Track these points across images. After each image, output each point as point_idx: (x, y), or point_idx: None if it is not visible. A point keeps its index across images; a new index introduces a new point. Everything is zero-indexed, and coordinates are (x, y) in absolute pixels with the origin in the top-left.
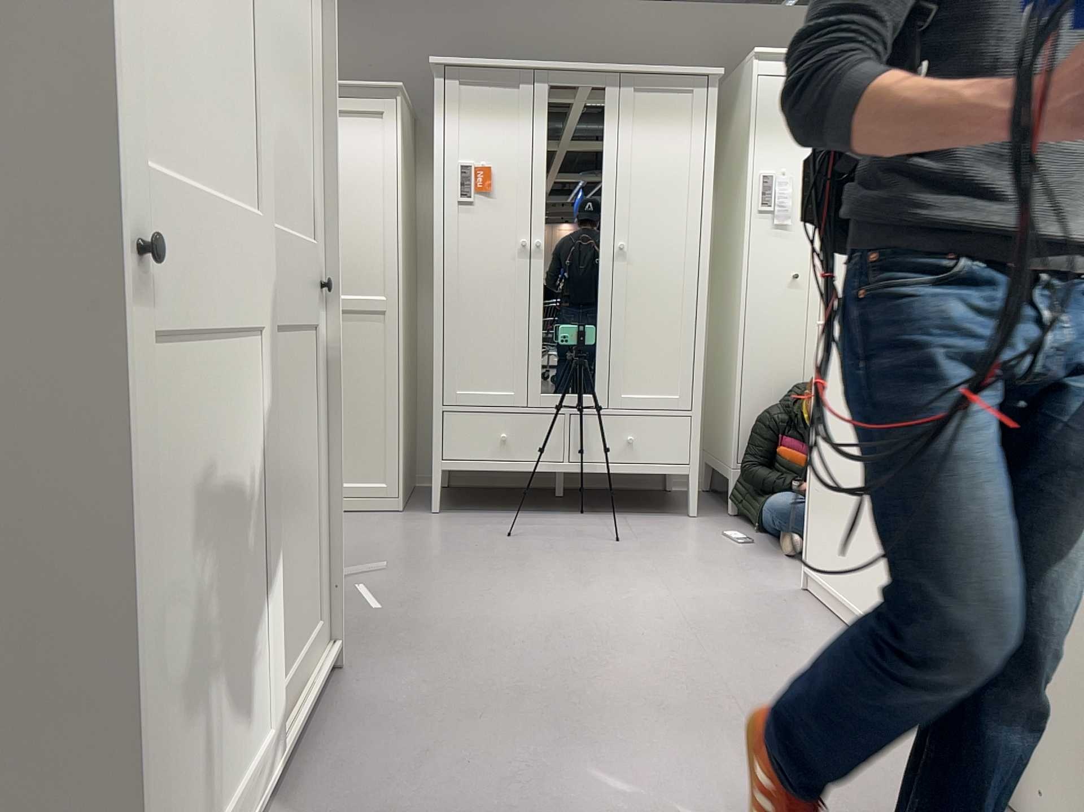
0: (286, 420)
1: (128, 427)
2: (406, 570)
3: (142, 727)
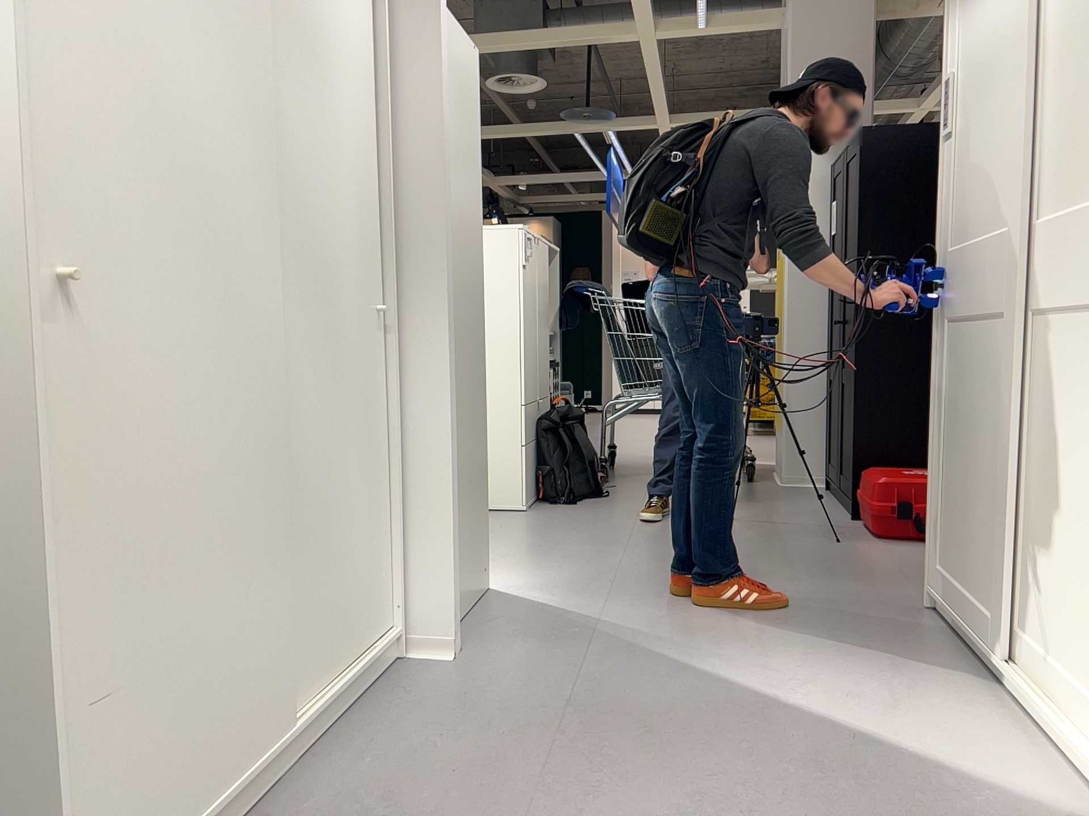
0: (1065, 399)
1: (936, 348)
2: None
3: (932, 466)
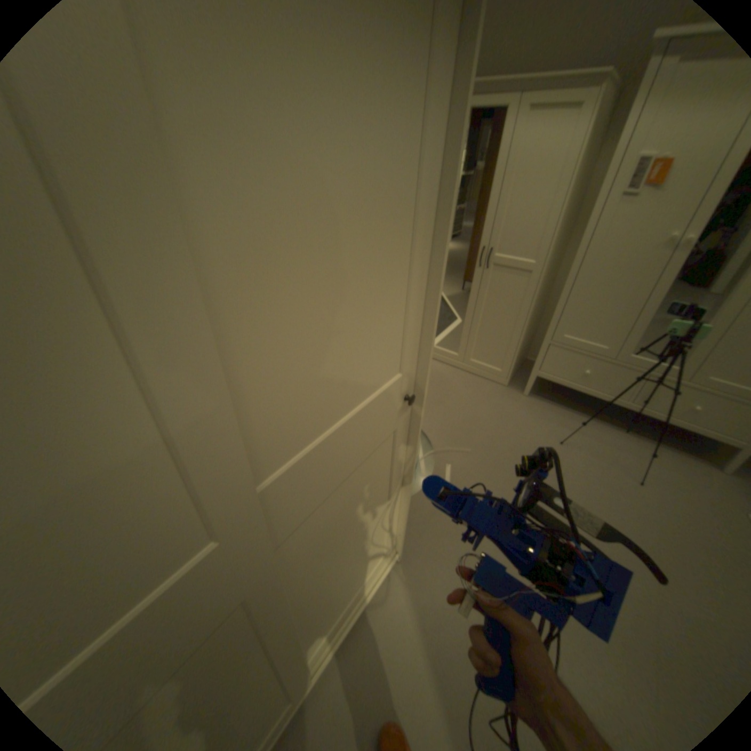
0: (343, 522)
1: None
2: (483, 455)
3: None
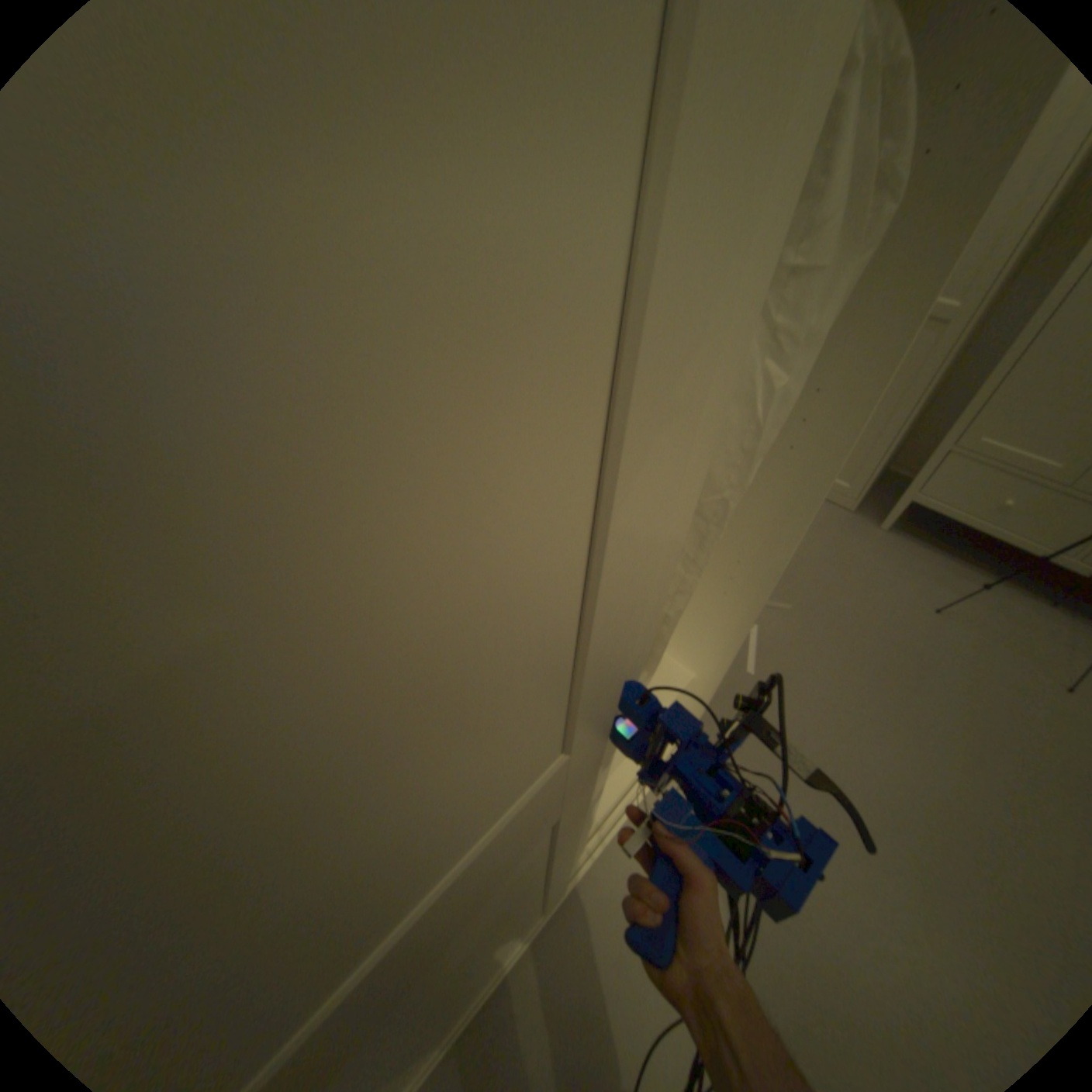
0: None
1: None
2: (809, 616)
3: None
